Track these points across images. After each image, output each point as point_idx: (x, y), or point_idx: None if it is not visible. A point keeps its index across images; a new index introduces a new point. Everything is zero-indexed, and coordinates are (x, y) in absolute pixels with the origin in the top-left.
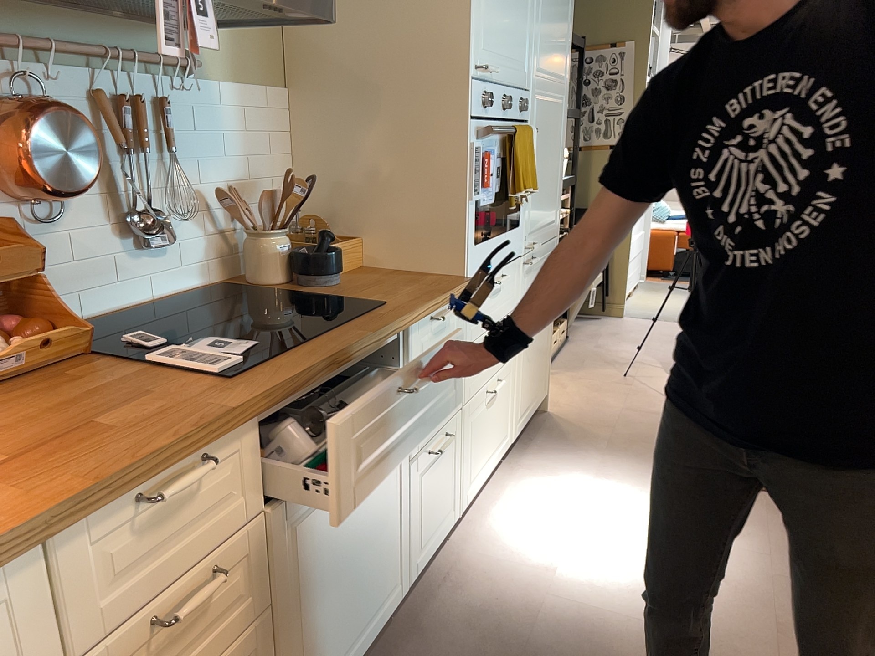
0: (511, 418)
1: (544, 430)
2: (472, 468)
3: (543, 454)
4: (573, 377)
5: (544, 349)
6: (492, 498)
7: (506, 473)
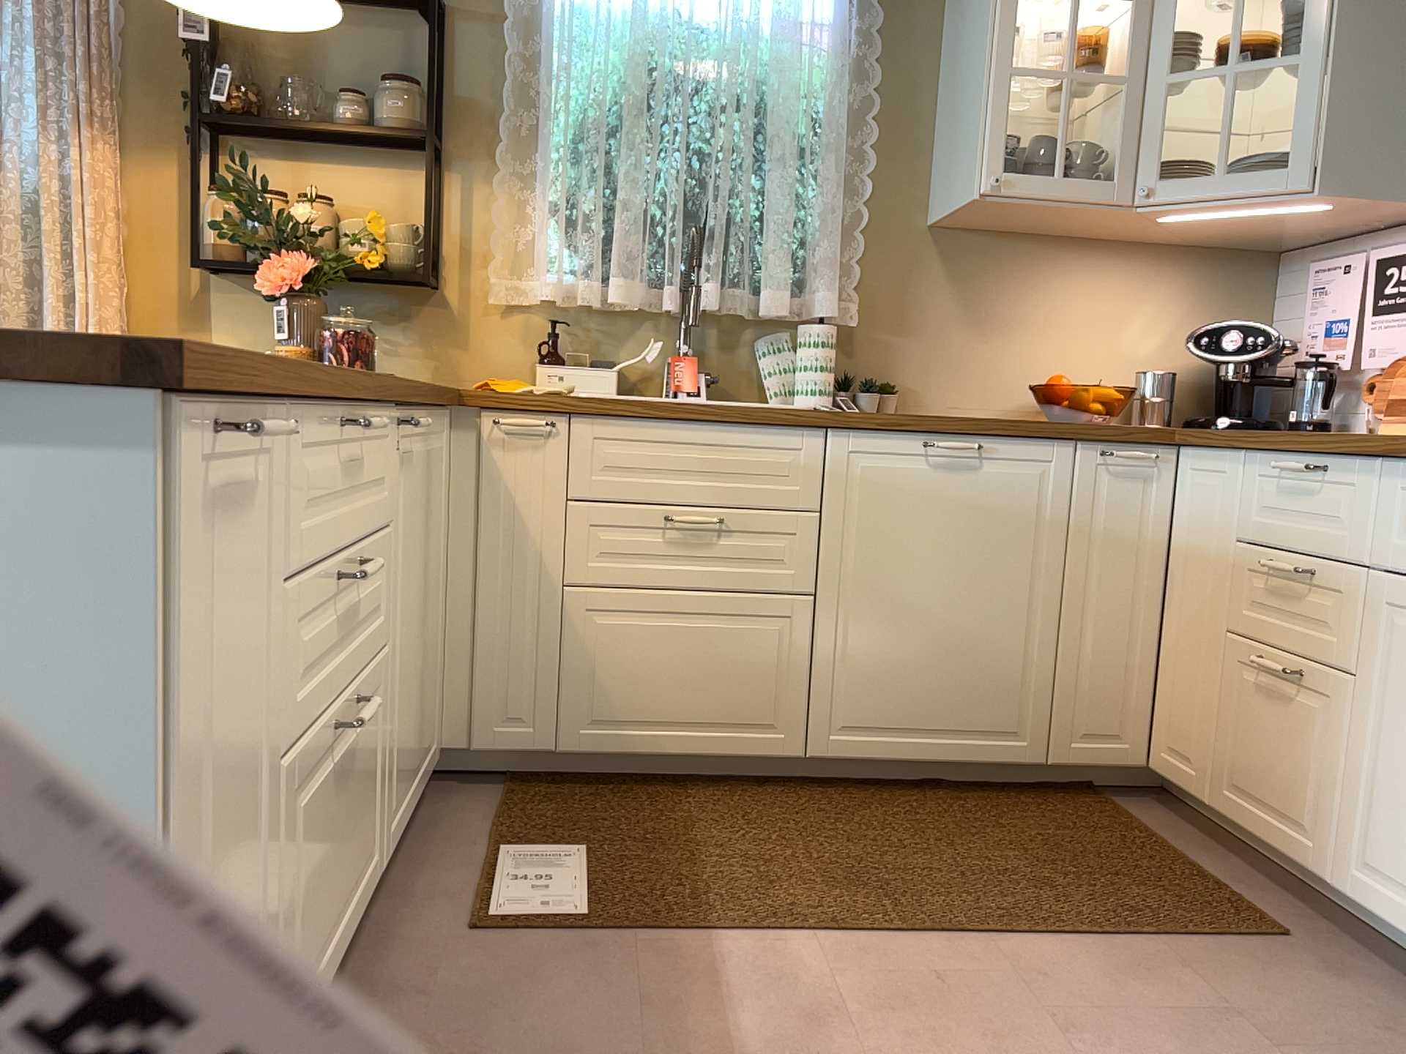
0: None
1: None
2: None
3: None
4: None
5: None
6: None
7: None
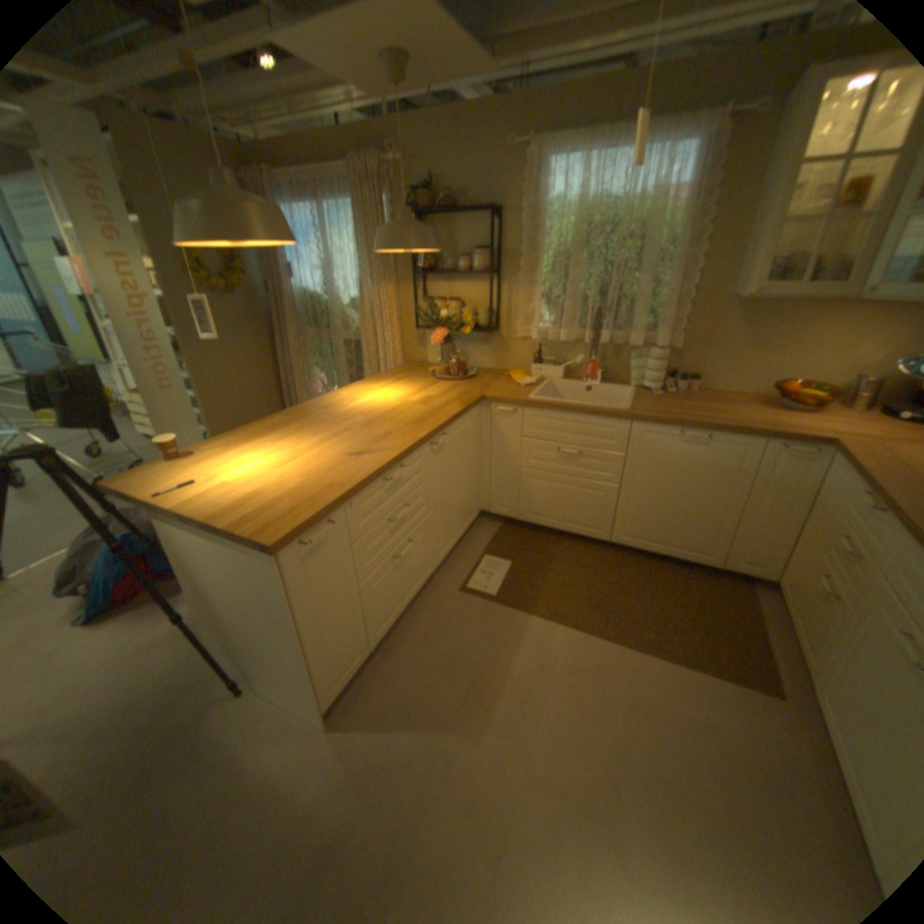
0: None
1: None
2: None
3: None
4: None
5: None
6: None
7: None
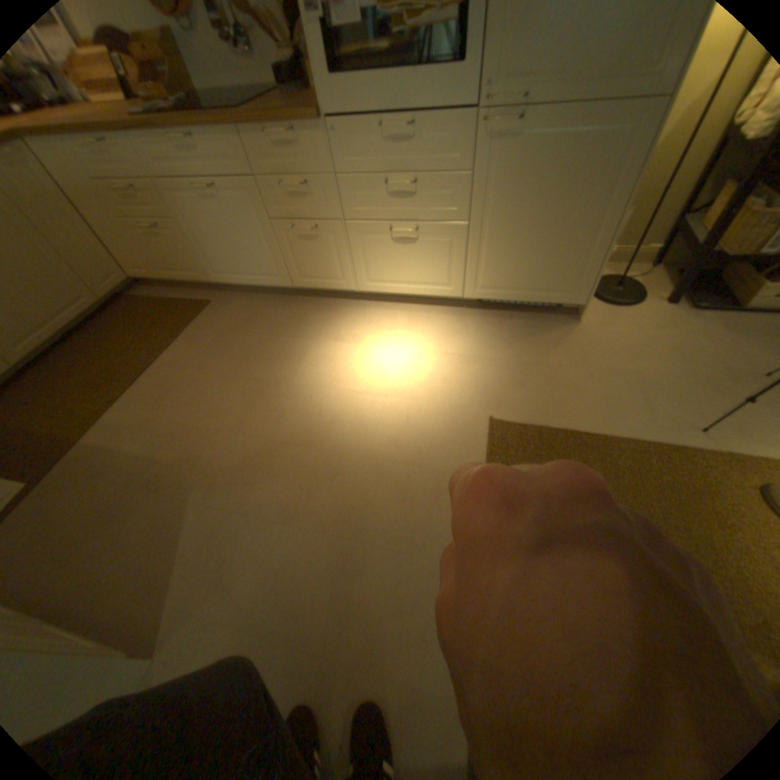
0: (457, 275)
1: (536, 322)
2: (370, 271)
3: (487, 326)
4: (707, 331)
5: (571, 249)
6: (409, 310)
7: (446, 311)
